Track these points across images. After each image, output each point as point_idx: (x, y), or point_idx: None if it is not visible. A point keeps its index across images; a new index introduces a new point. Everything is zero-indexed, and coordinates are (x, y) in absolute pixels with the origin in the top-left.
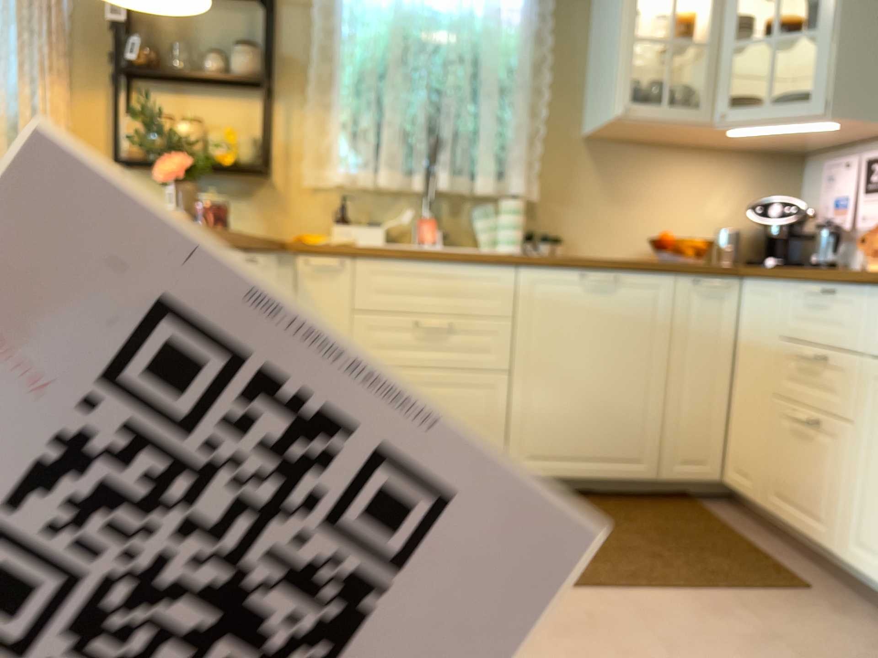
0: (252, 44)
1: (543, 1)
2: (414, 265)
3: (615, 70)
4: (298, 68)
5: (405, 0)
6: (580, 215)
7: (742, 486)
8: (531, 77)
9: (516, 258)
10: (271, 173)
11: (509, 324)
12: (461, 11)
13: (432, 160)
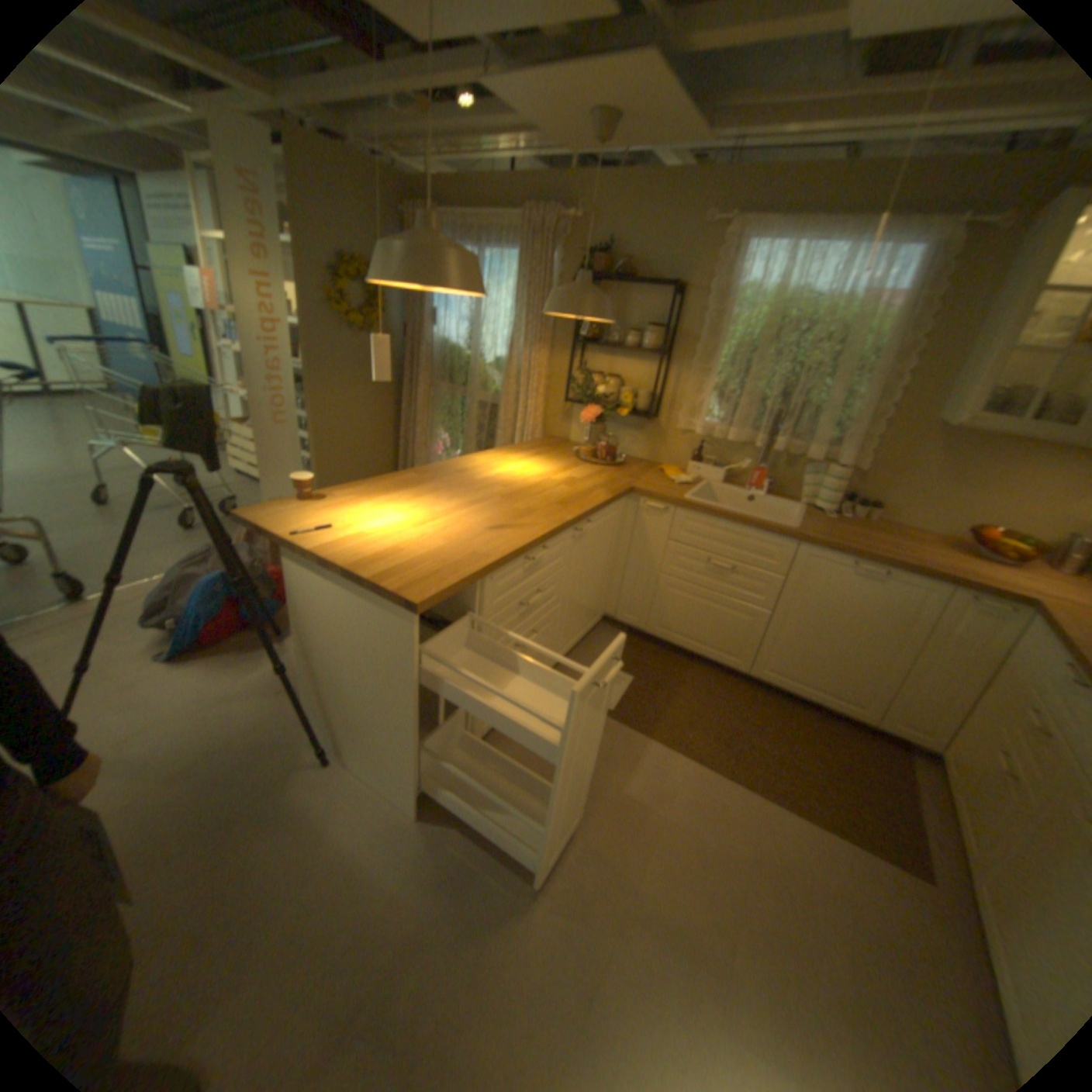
0: (663, 321)
1: (936, 284)
2: (717, 521)
3: (977, 377)
4: (692, 340)
5: (790, 286)
6: (911, 488)
7: (951, 770)
8: (898, 359)
9: (799, 536)
10: (658, 416)
11: (780, 580)
12: (839, 299)
13: (779, 423)
